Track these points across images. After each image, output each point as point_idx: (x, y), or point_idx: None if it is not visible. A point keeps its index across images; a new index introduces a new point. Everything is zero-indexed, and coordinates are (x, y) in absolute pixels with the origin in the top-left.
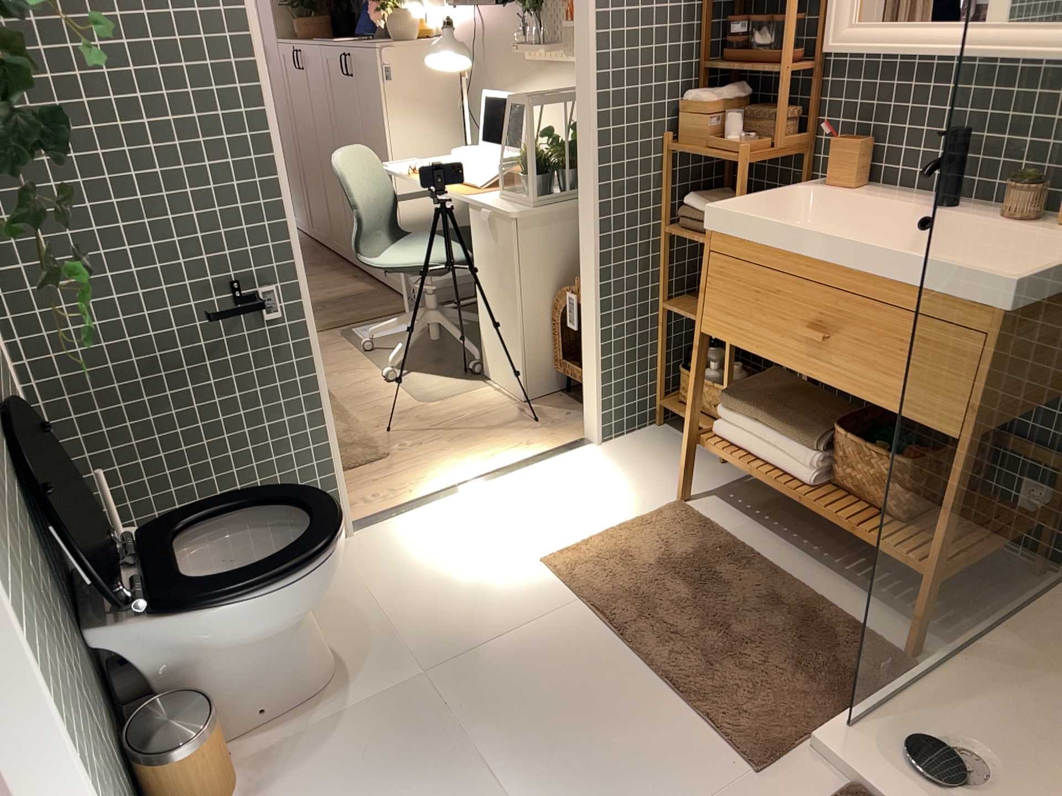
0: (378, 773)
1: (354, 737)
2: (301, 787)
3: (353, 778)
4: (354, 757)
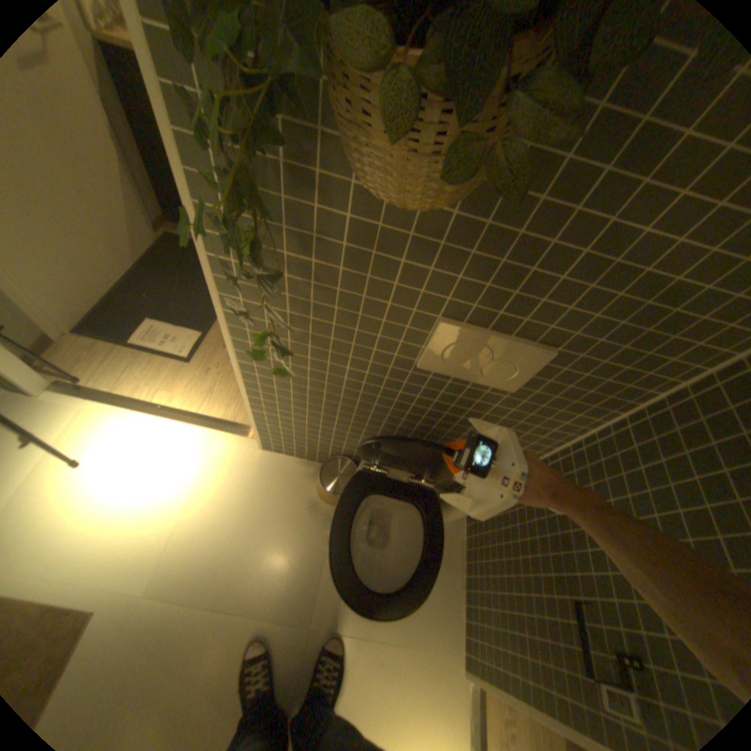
0: (274, 563)
1: (302, 566)
2: (298, 528)
3: (282, 551)
4: (292, 558)
